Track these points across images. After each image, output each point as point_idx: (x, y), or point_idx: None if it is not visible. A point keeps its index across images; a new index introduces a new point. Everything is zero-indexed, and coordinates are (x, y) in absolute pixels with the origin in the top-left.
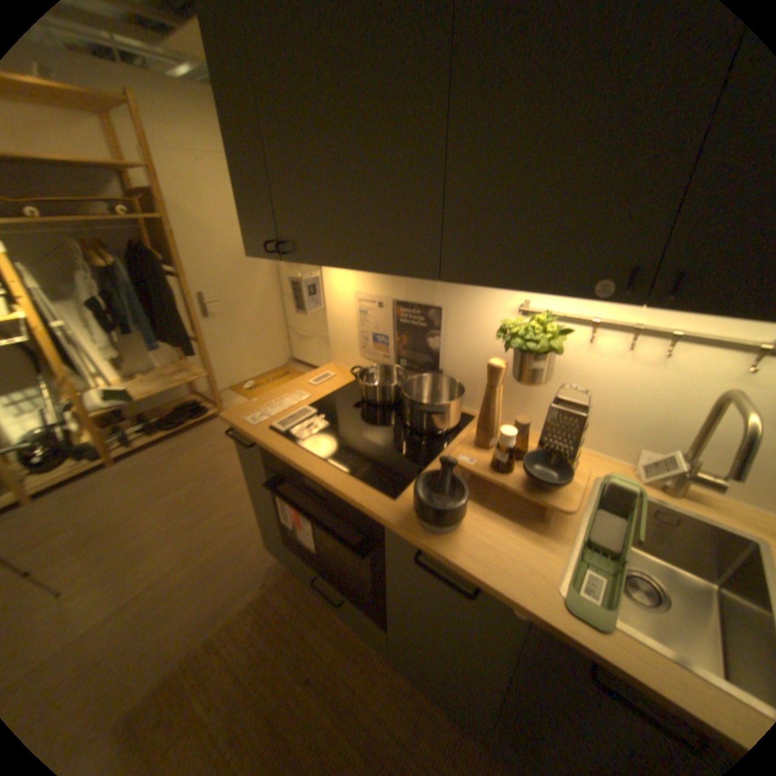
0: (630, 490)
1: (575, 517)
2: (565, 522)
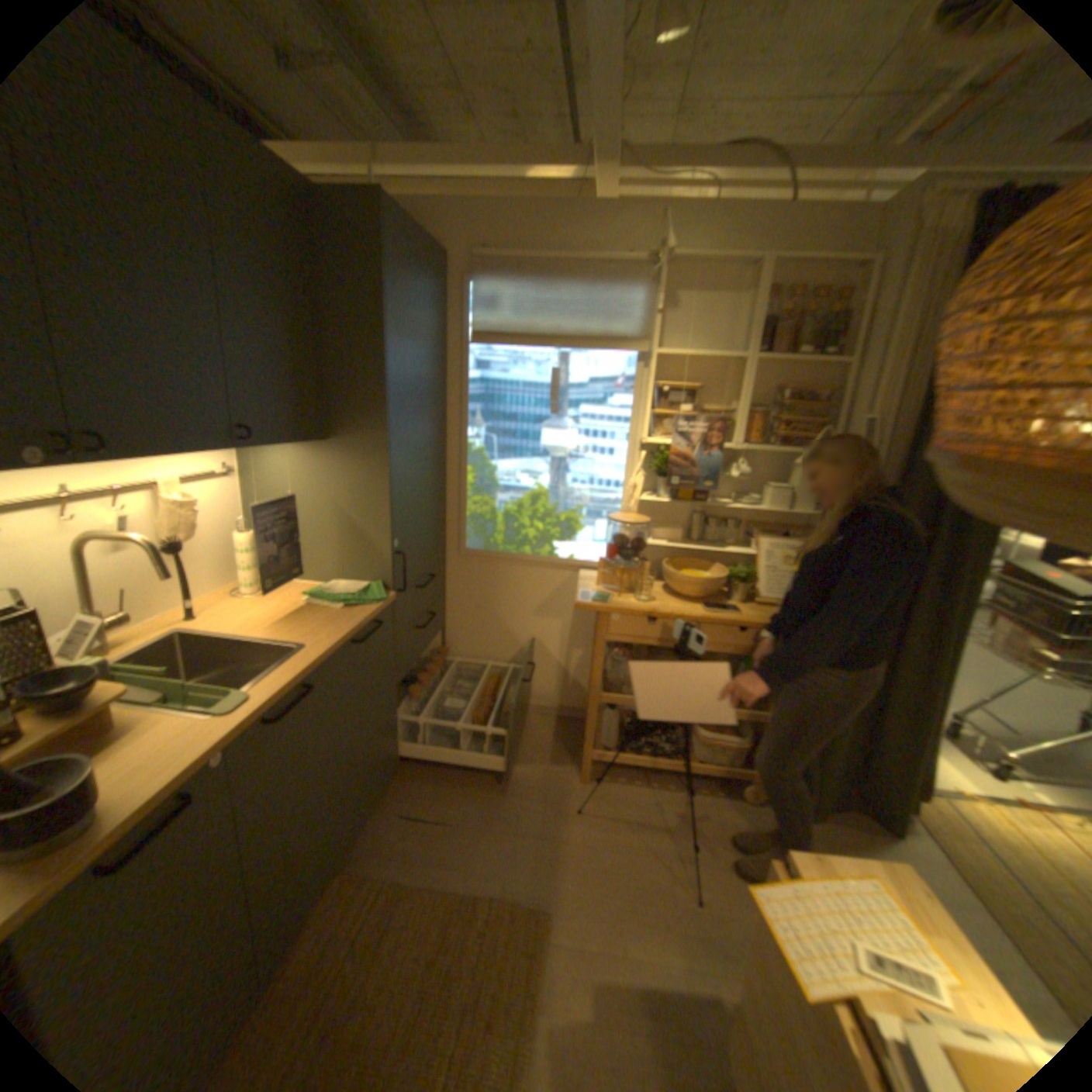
0: (100, 663)
1: (110, 711)
2: (117, 718)
